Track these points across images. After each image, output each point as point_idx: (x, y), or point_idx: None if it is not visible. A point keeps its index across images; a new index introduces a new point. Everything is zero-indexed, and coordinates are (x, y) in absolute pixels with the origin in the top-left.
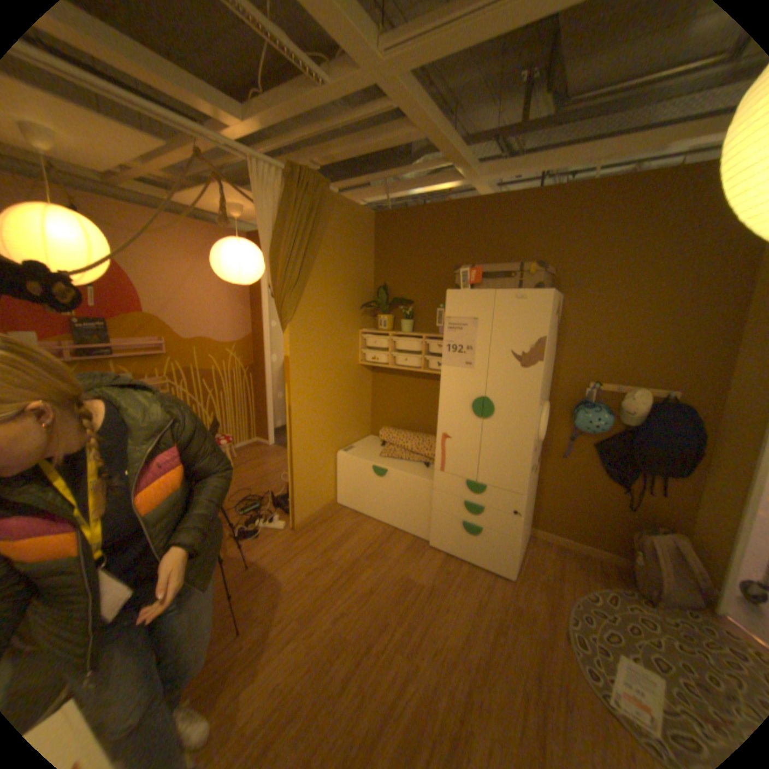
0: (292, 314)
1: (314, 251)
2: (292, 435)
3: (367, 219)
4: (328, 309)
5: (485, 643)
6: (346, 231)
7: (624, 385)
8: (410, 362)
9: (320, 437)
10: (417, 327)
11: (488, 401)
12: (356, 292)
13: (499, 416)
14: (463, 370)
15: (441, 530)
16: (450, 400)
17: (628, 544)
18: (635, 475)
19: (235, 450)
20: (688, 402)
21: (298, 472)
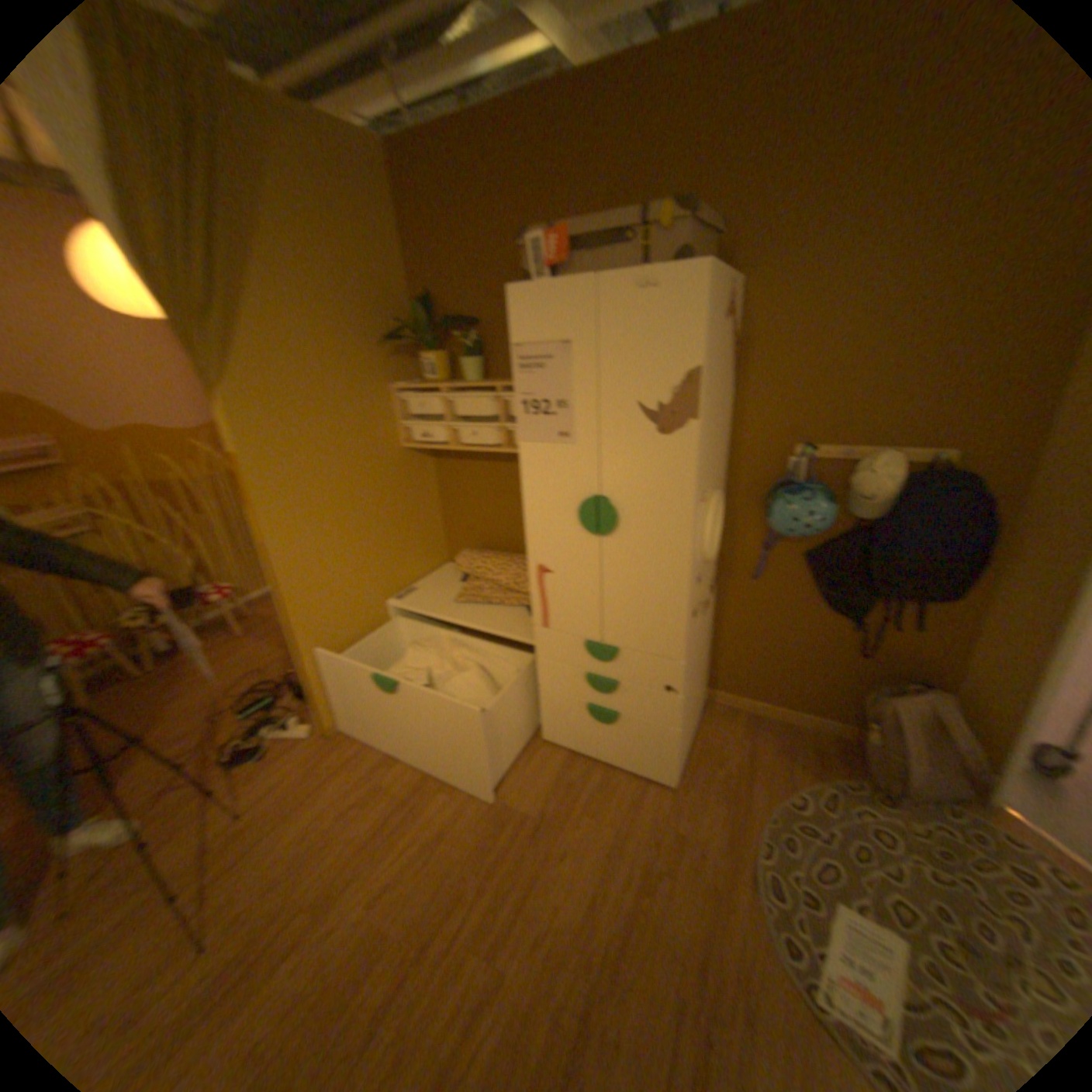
0: (214, 367)
1: (240, 226)
2: (278, 593)
3: (364, 153)
4: (307, 350)
5: (619, 909)
6: (315, 180)
7: (857, 445)
8: (483, 436)
9: (343, 584)
10: (492, 369)
11: (604, 504)
12: (368, 311)
13: (627, 528)
14: (555, 447)
15: (555, 716)
16: (540, 506)
17: (857, 704)
18: (870, 600)
19: (248, 602)
20: (971, 466)
21: (308, 649)
